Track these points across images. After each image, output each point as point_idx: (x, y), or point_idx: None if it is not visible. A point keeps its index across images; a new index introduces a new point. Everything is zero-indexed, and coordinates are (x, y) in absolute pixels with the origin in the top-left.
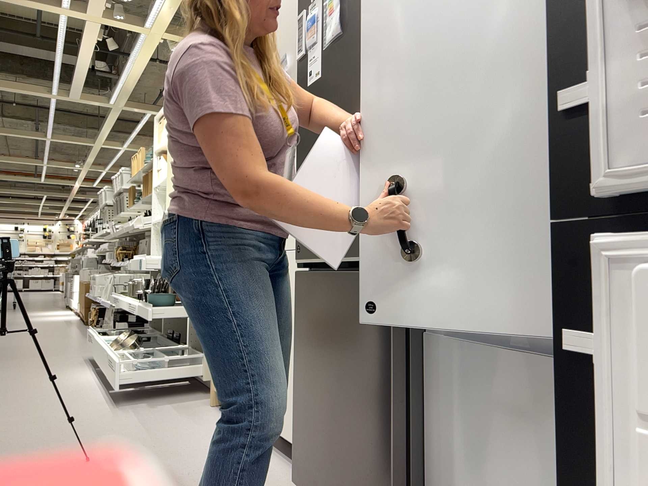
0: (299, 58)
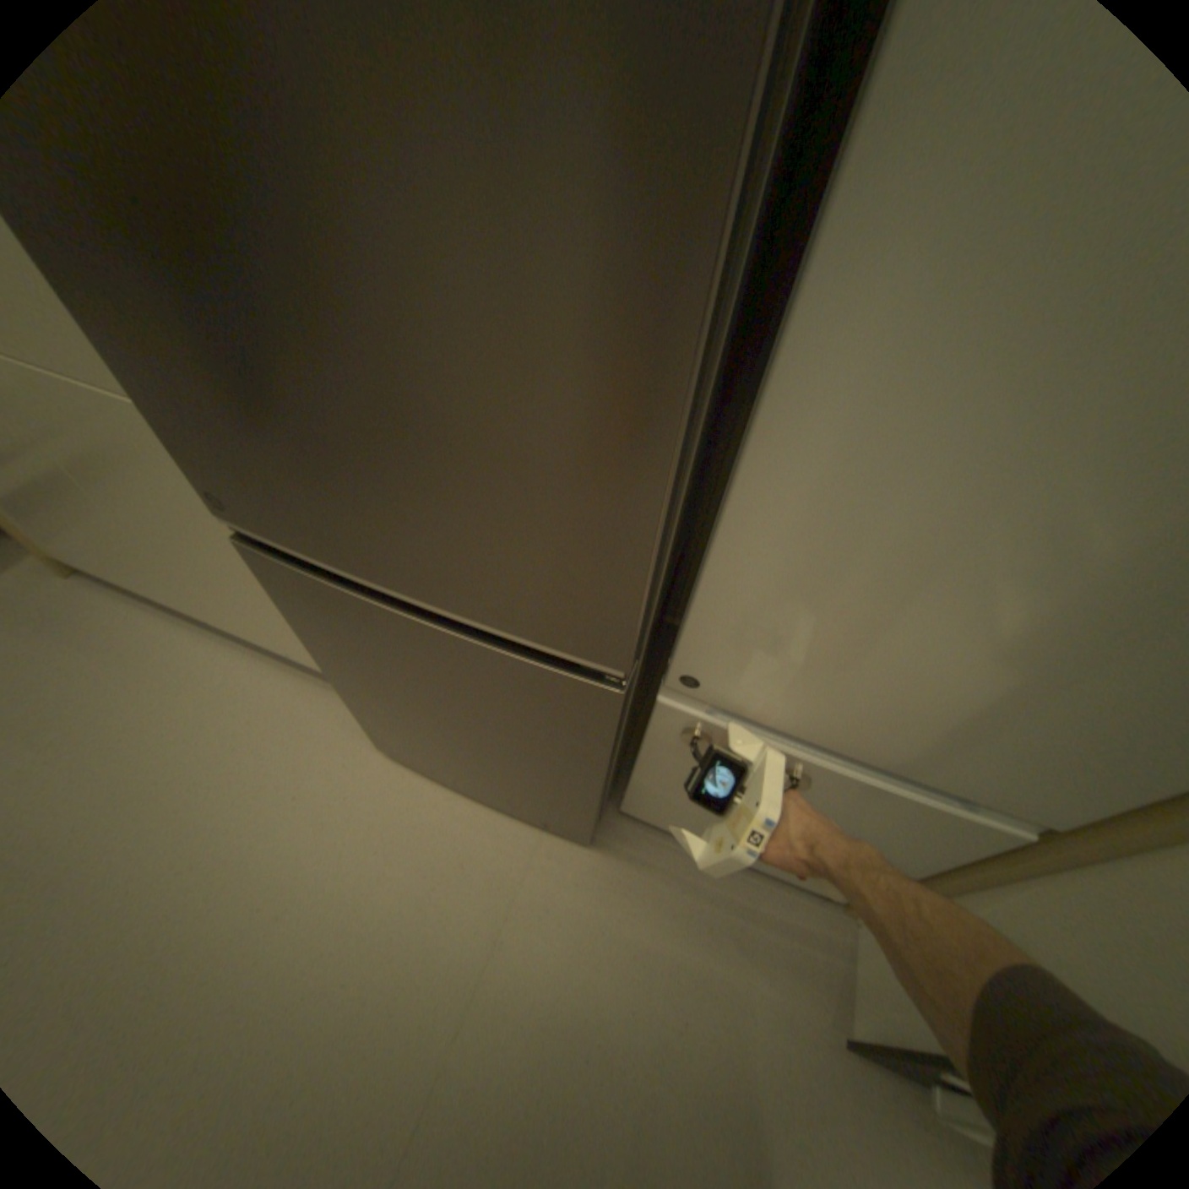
0: None
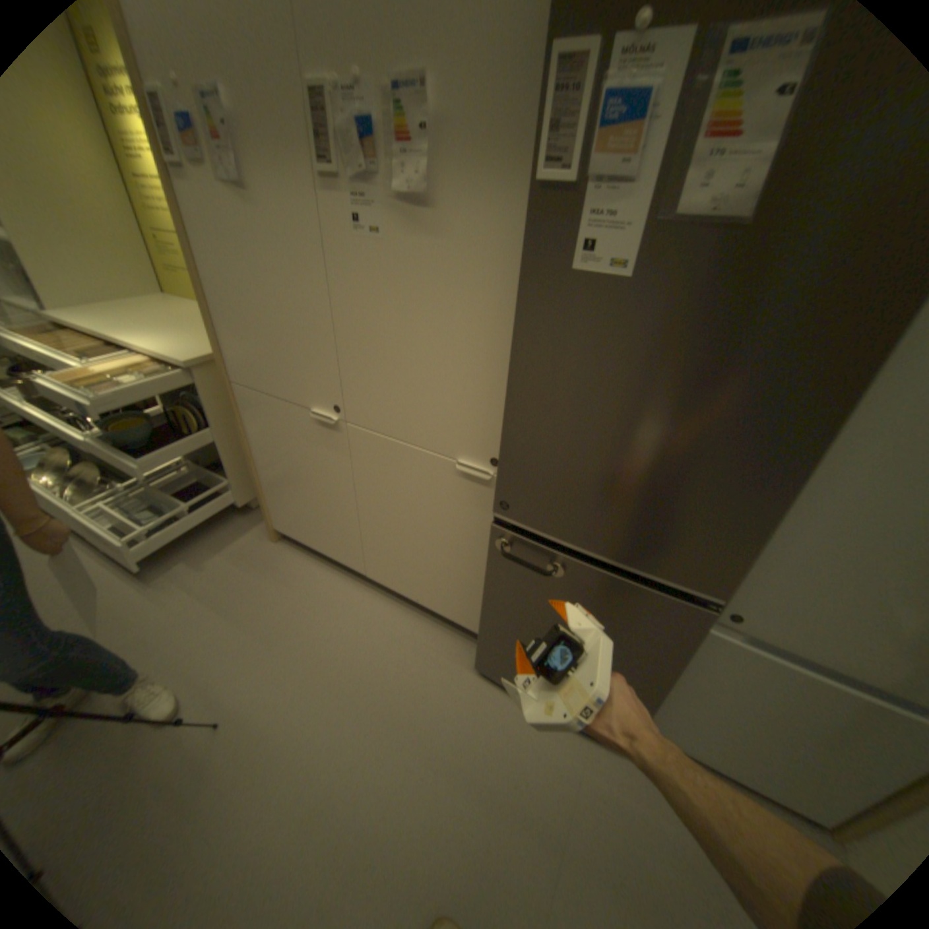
0: (548, 175)
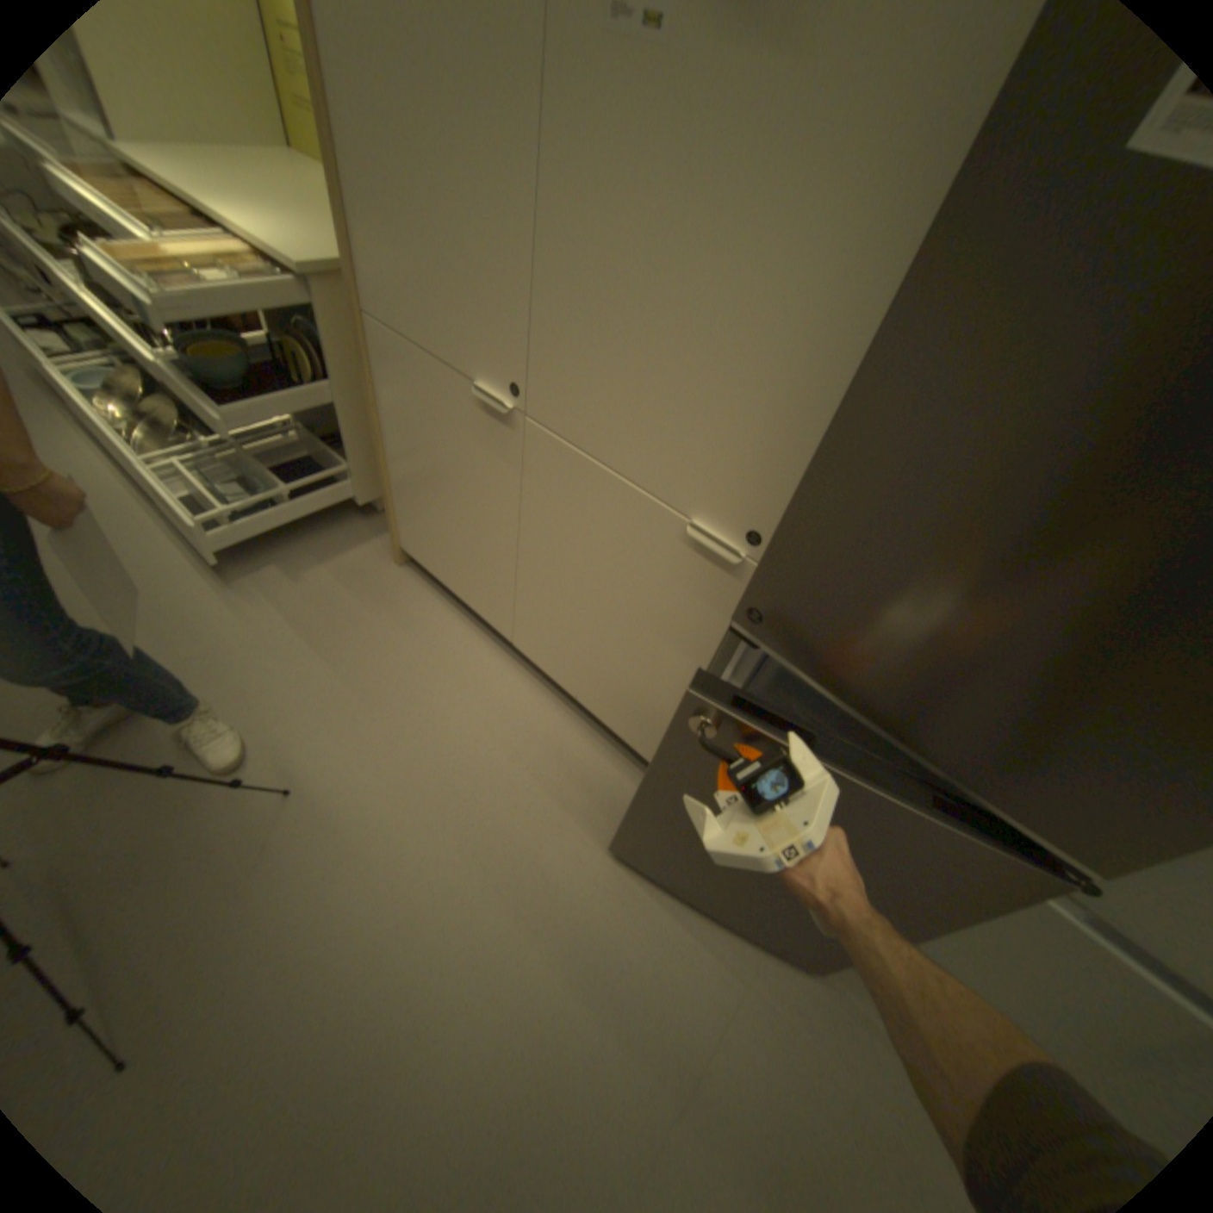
0: None
